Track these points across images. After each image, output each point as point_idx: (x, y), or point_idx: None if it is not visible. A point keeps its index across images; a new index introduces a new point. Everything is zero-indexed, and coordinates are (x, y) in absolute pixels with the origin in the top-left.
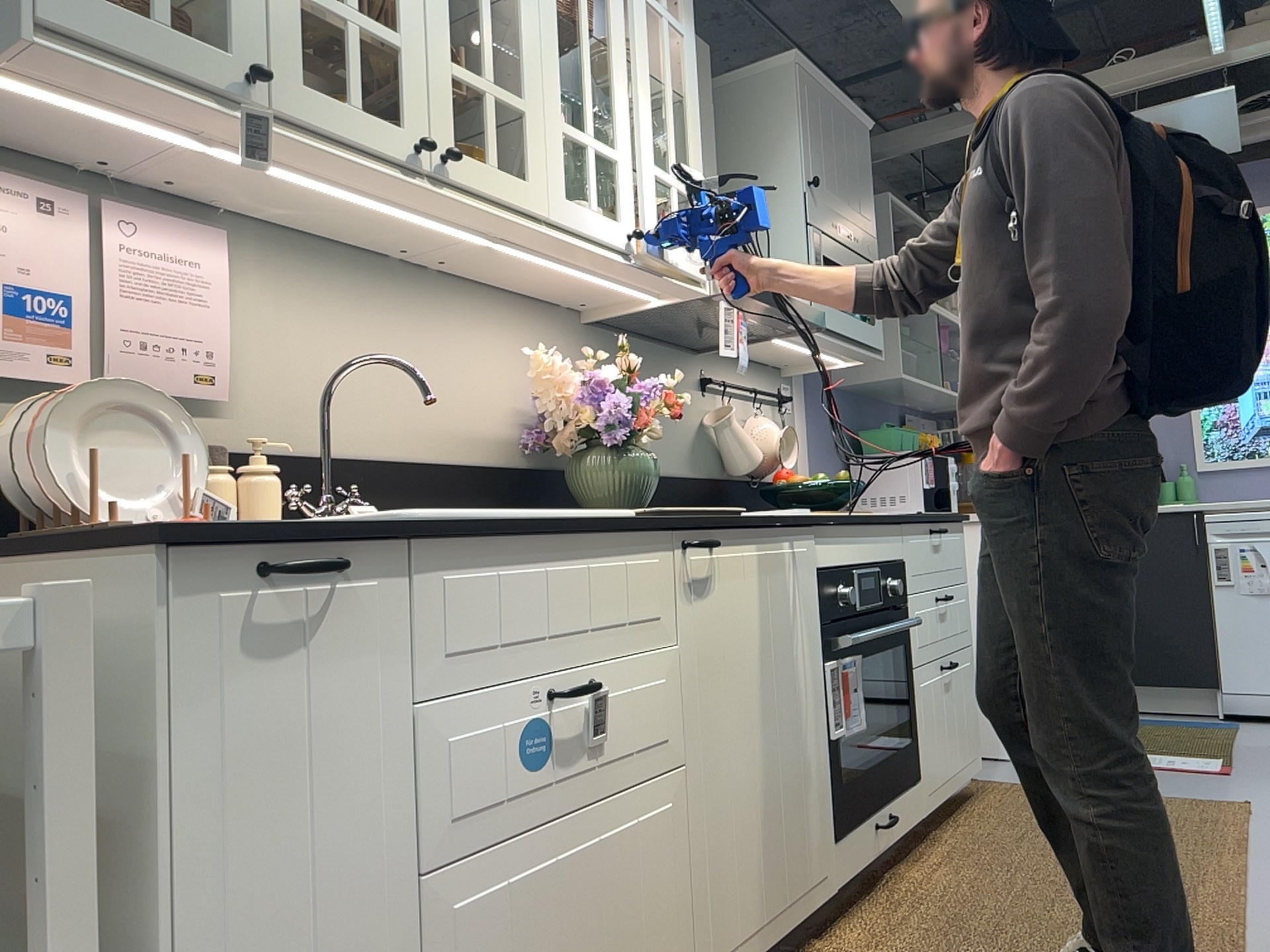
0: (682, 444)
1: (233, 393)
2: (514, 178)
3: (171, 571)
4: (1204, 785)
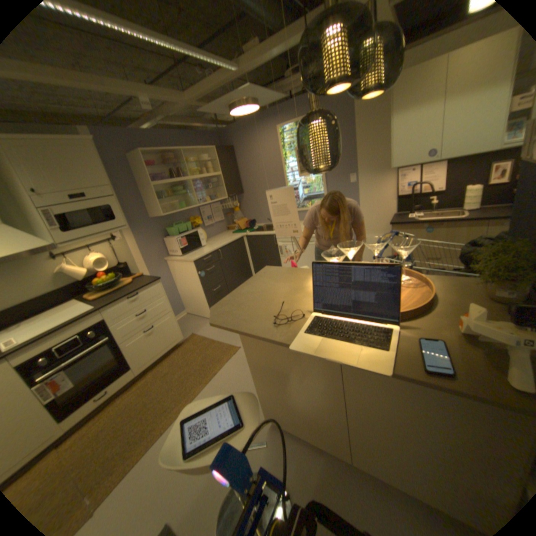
0: (42, 283)
1: None
2: None
3: None
4: None
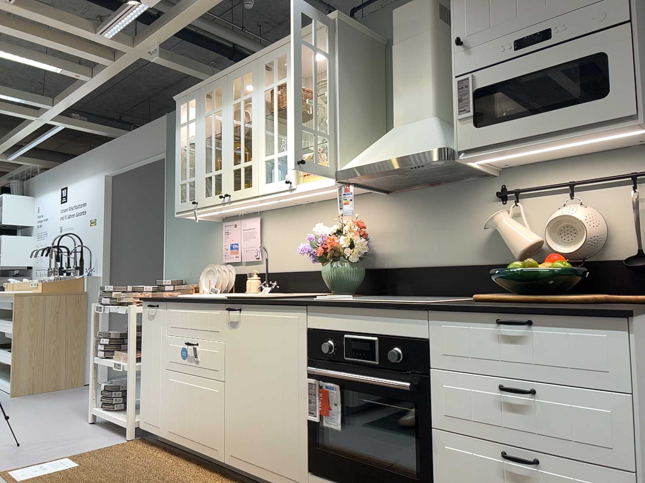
0: (469, 243)
1: (264, 257)
2: (247, 188)
3: (144, 304)
4: None
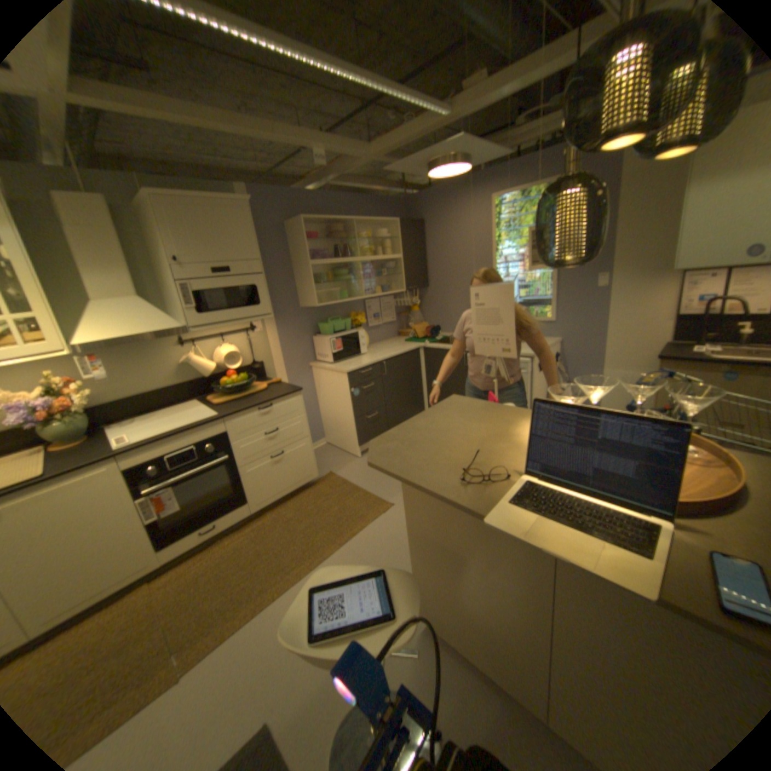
0: (164, 374)
1: None
2: None
3: None
4: (397, 489)
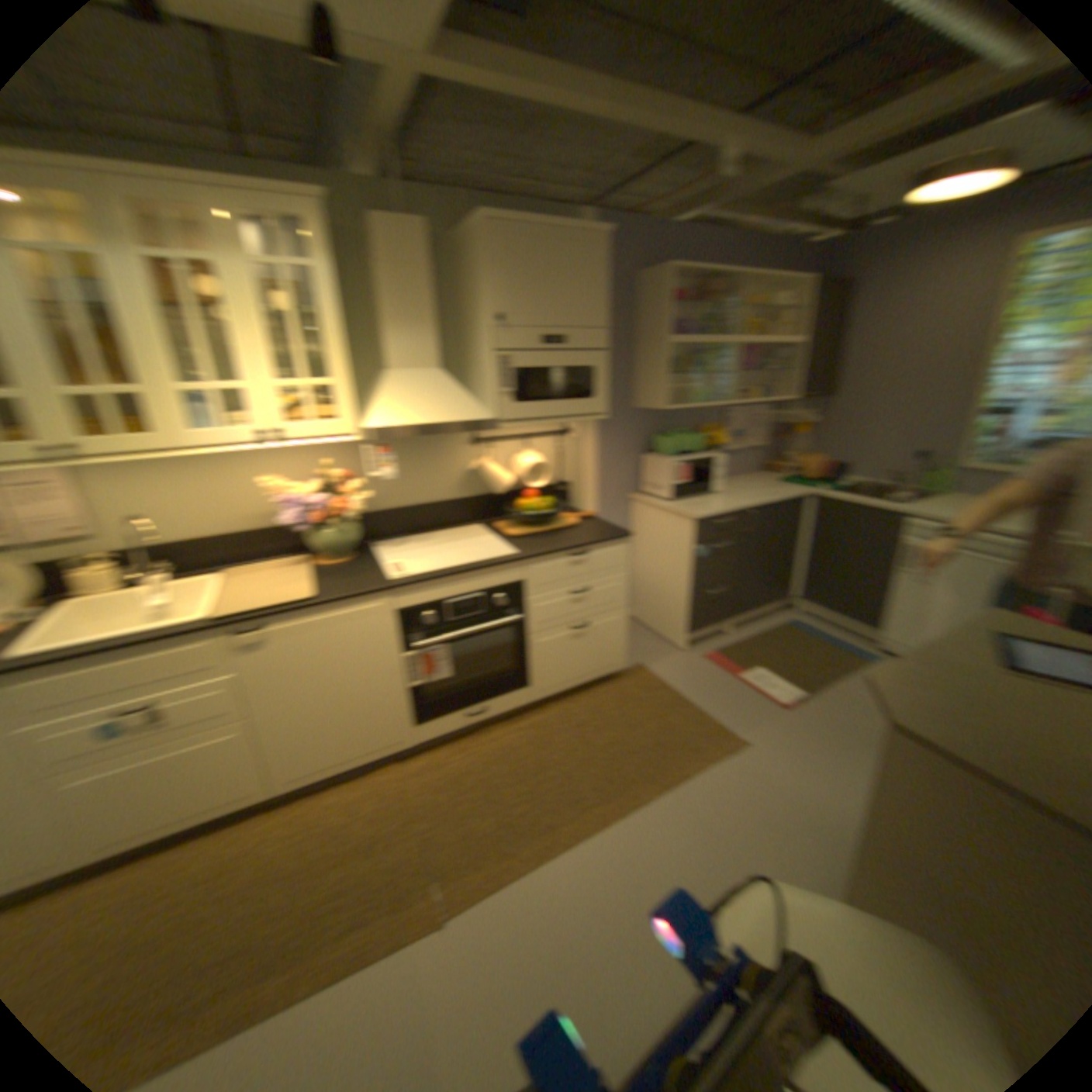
0: (444, 483)
1: (82, 531)
2: (125, 437)
3: None
4: (750, 718)
